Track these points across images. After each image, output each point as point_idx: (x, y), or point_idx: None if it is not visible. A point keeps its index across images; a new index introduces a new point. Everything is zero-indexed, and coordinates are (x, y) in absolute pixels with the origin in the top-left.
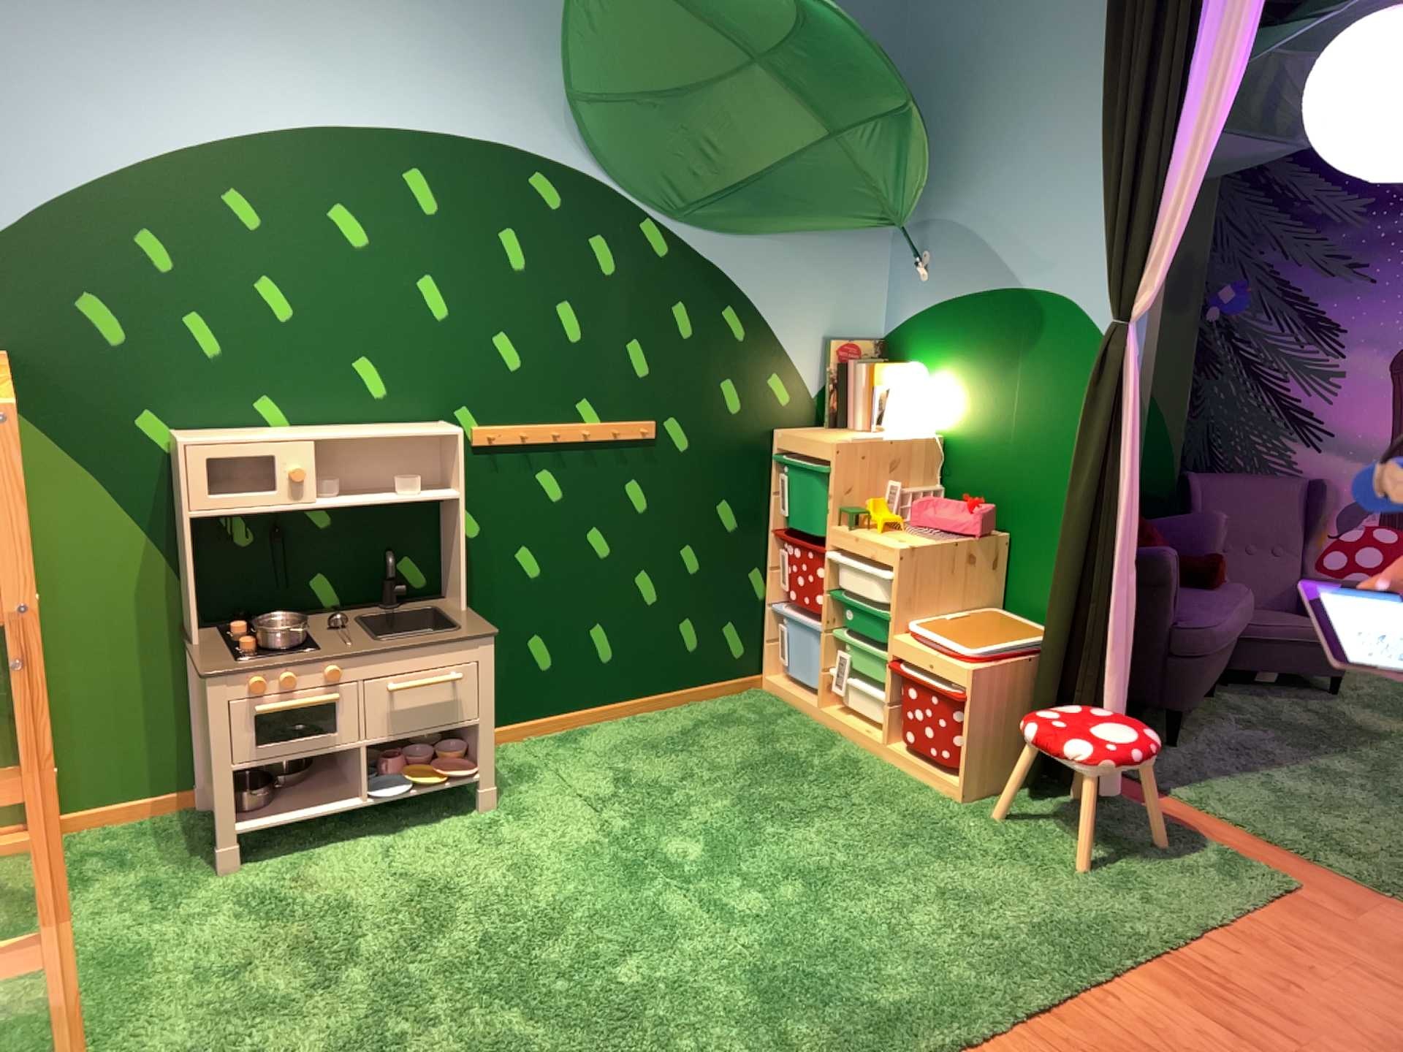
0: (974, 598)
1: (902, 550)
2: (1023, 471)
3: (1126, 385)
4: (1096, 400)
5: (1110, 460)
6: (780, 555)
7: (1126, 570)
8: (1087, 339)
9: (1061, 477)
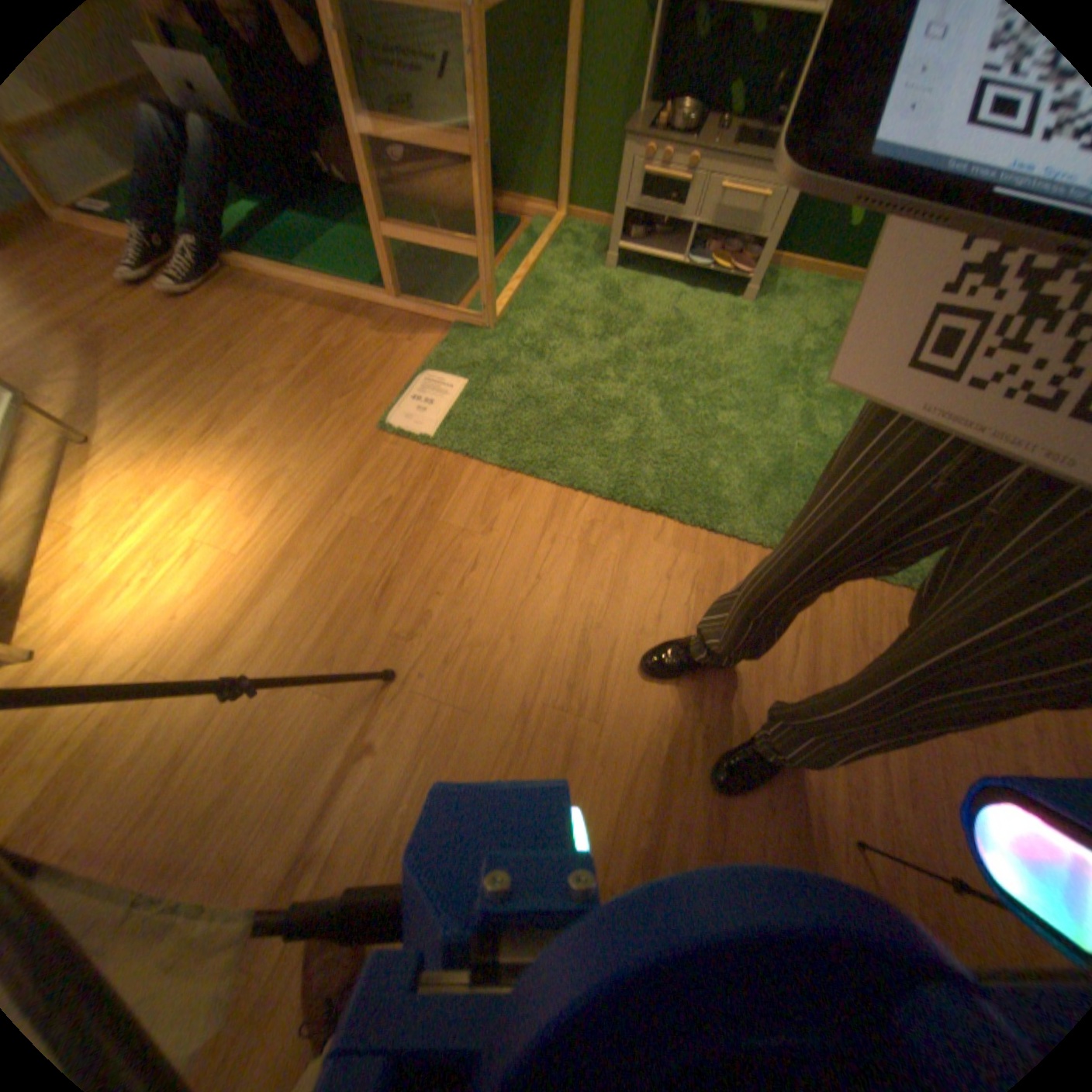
0: None
1: None
2: None
3: None
4: None
5: None
6: None
7: None
8: None
9: None
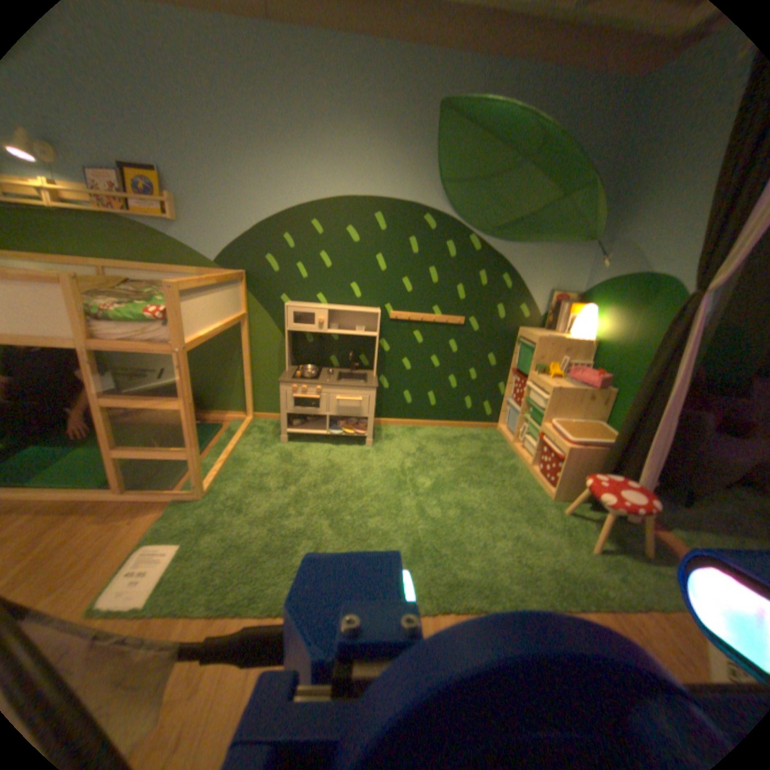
0: (592, 415)
1: (554, 387)
2: (633, 360)
3: (699, 324)
4: (676, 330)
5: (677, 363)
6: (510, 378)
7: (674, 421)
8: (686, 297)
9: (652, 368)
